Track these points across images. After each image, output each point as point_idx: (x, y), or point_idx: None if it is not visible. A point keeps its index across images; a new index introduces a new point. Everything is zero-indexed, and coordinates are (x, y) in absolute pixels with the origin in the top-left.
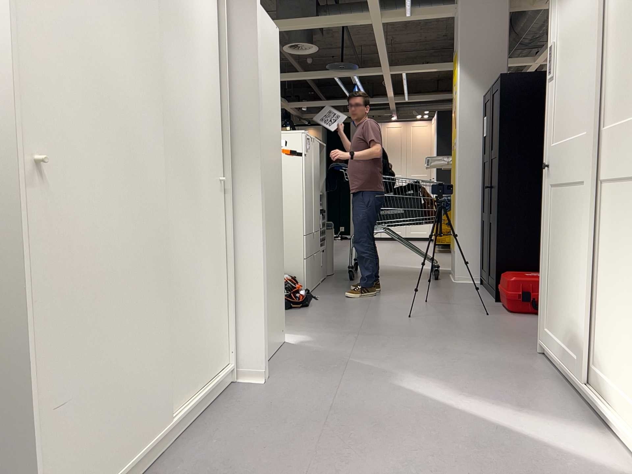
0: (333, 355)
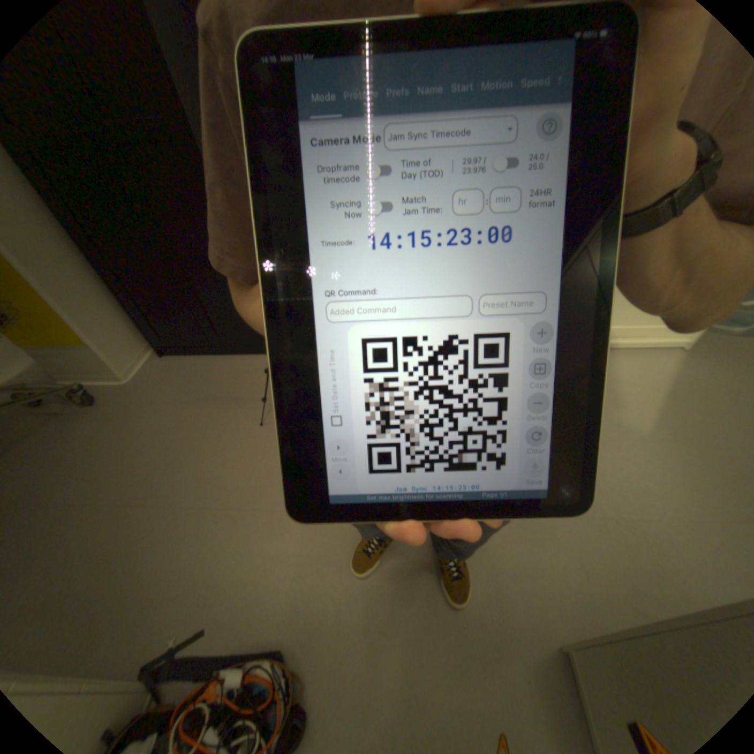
0: (587, 544)
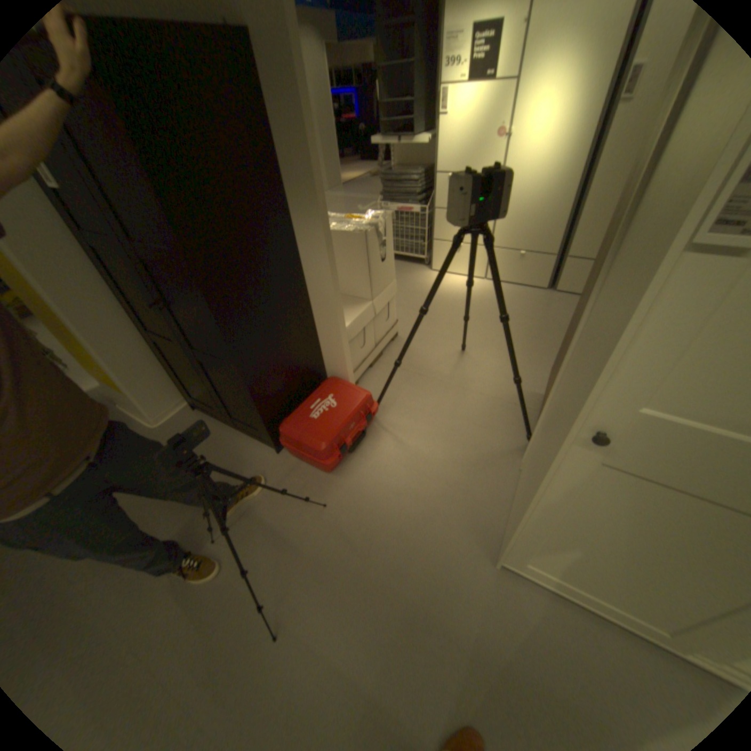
0: None
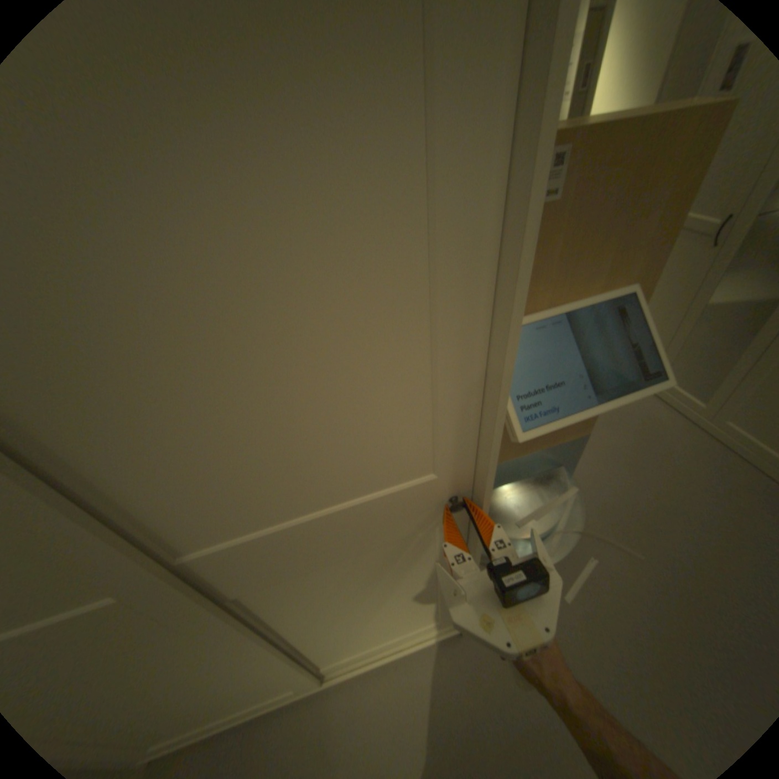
0: None
